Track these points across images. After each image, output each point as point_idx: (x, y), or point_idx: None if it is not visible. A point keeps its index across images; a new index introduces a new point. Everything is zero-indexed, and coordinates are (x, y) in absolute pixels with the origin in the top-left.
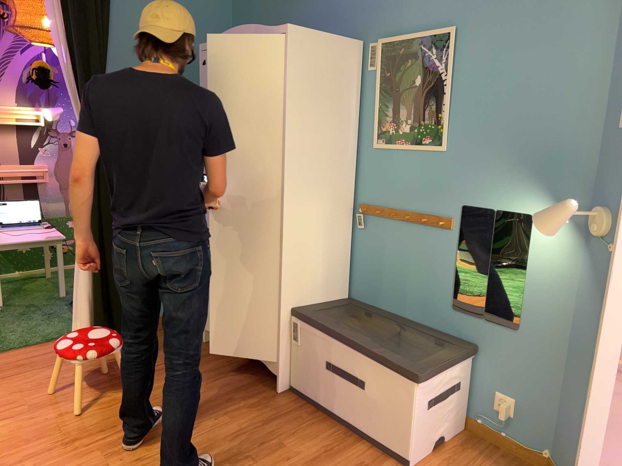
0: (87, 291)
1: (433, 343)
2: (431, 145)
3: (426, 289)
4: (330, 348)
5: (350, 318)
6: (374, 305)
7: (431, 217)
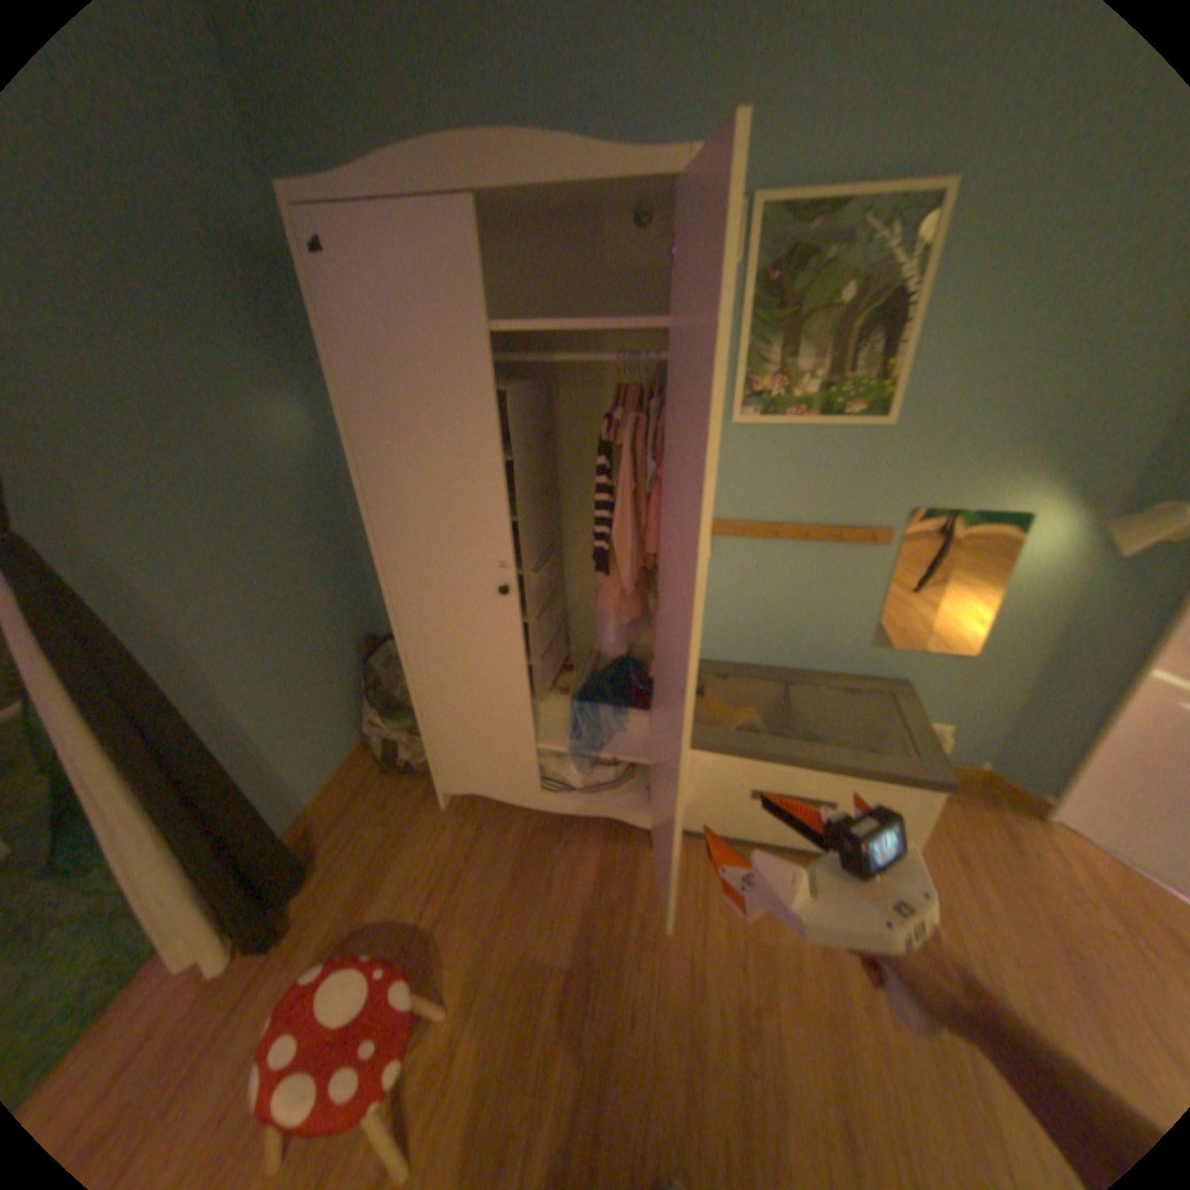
0: (178, 882)
1: (853, 696)
2: (867, 415)
3: (830, 627)
4: (770, 776)
5: (726, 699)
6: (739, 663)
7: (854, 531)
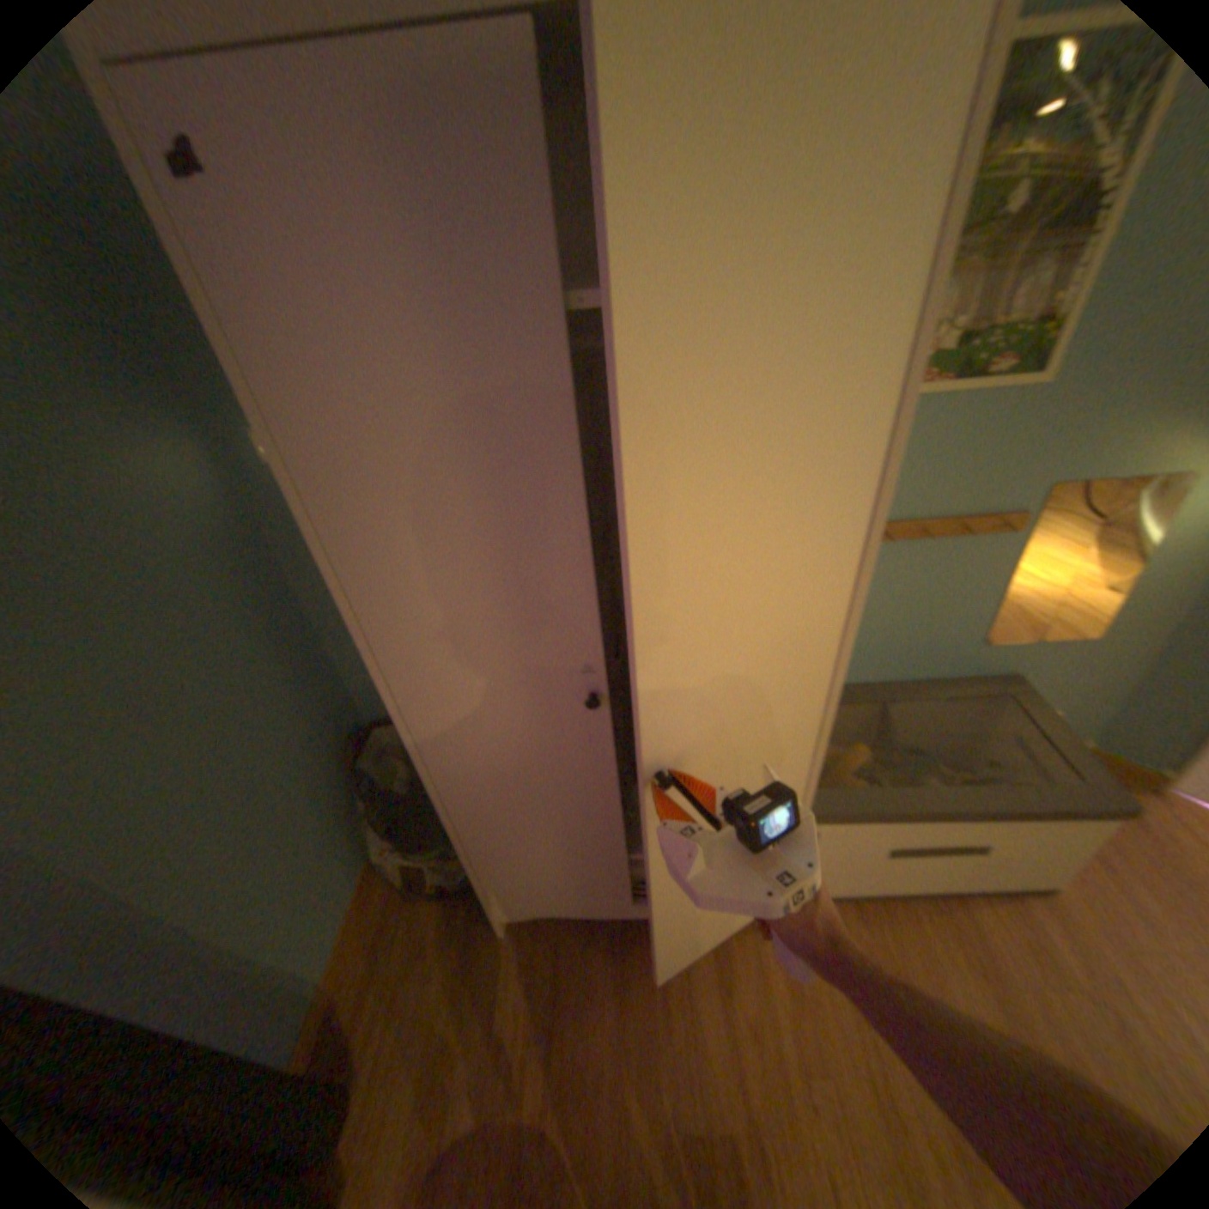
0: None
1: (963, 703)
2: (1018, 372)
3: (937, 632)
4: (920, 835)
5: None
6: None
7: (981, 519)
